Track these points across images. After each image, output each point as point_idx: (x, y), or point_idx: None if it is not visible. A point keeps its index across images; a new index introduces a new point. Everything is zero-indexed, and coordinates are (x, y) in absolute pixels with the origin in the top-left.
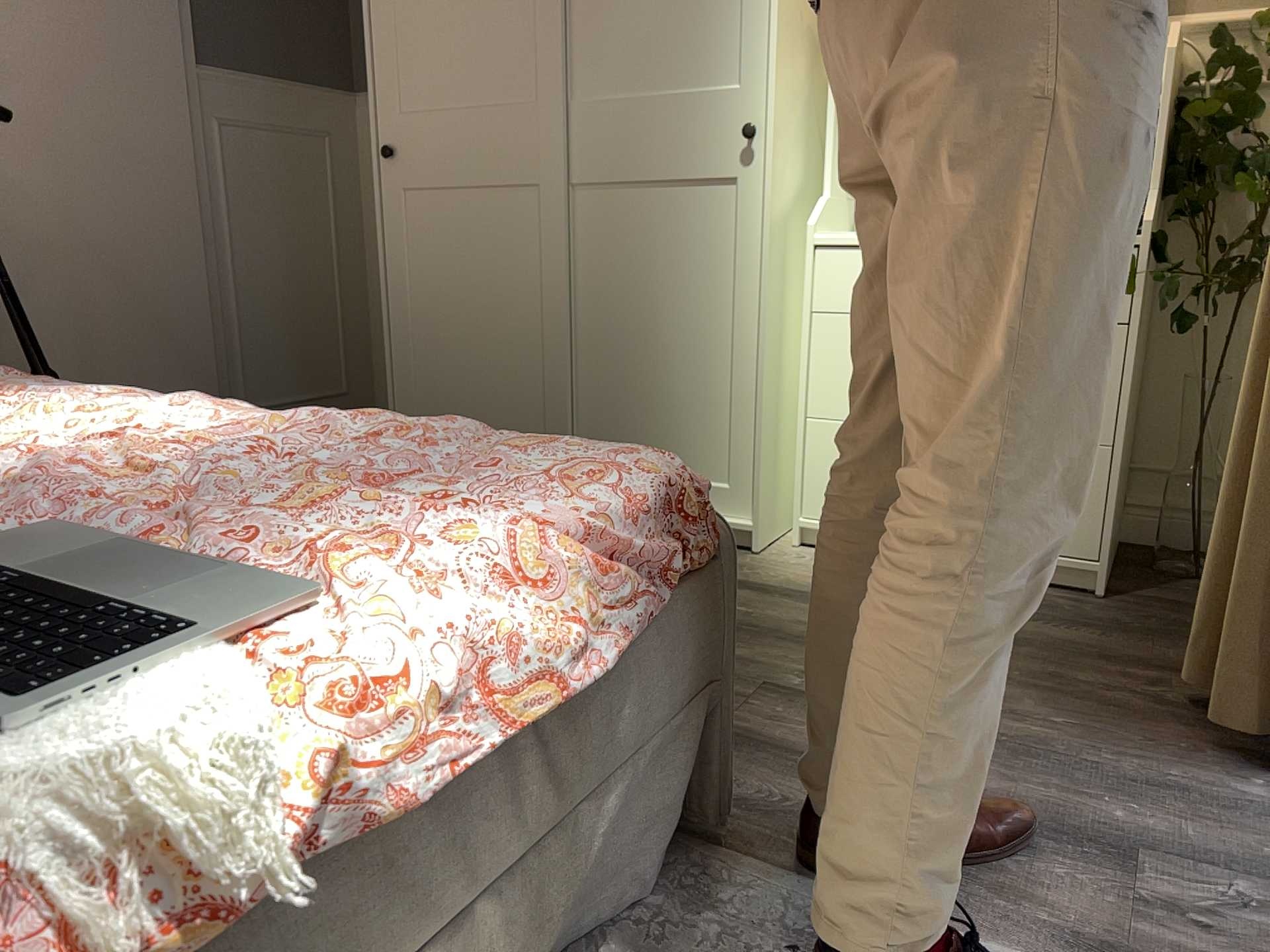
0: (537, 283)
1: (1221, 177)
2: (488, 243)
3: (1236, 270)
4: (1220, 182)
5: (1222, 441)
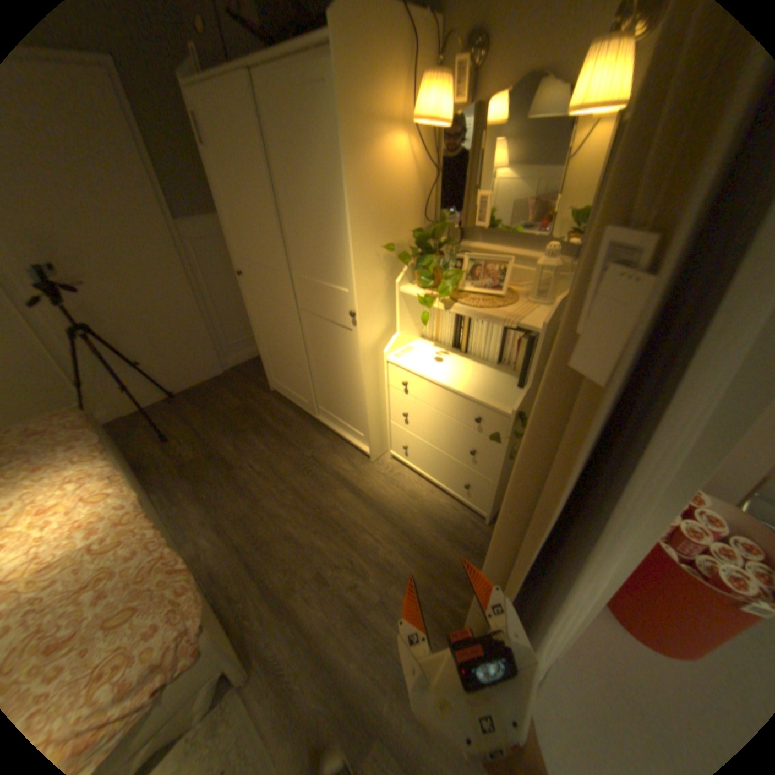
0: (296, 343)
1: None
2: (278, 321)
3: None
4: None
5: None
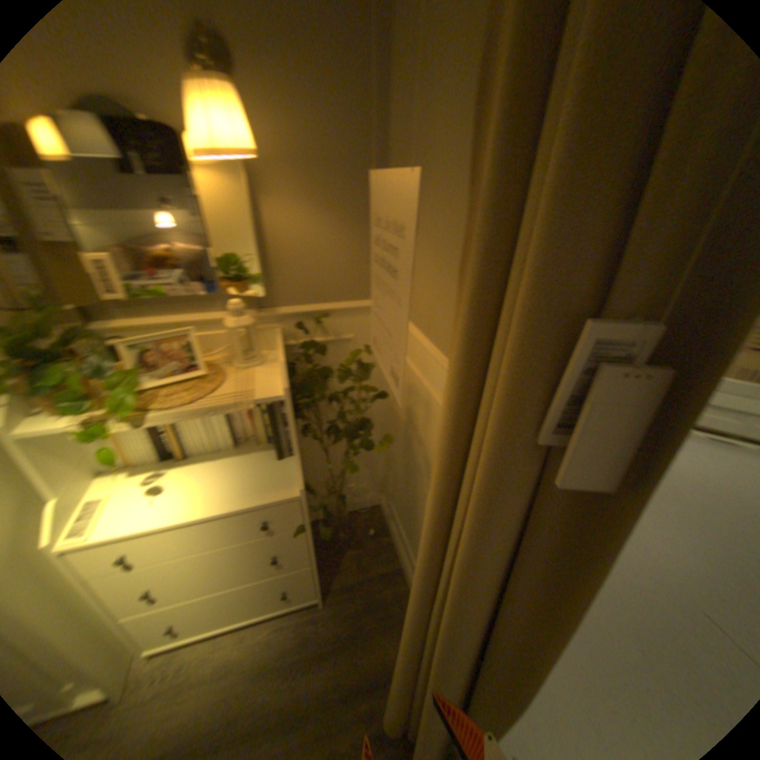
0: None
1: (318, 399)
2: None
3: (330, 419)
4: (317, 397)
5: (340, 480)
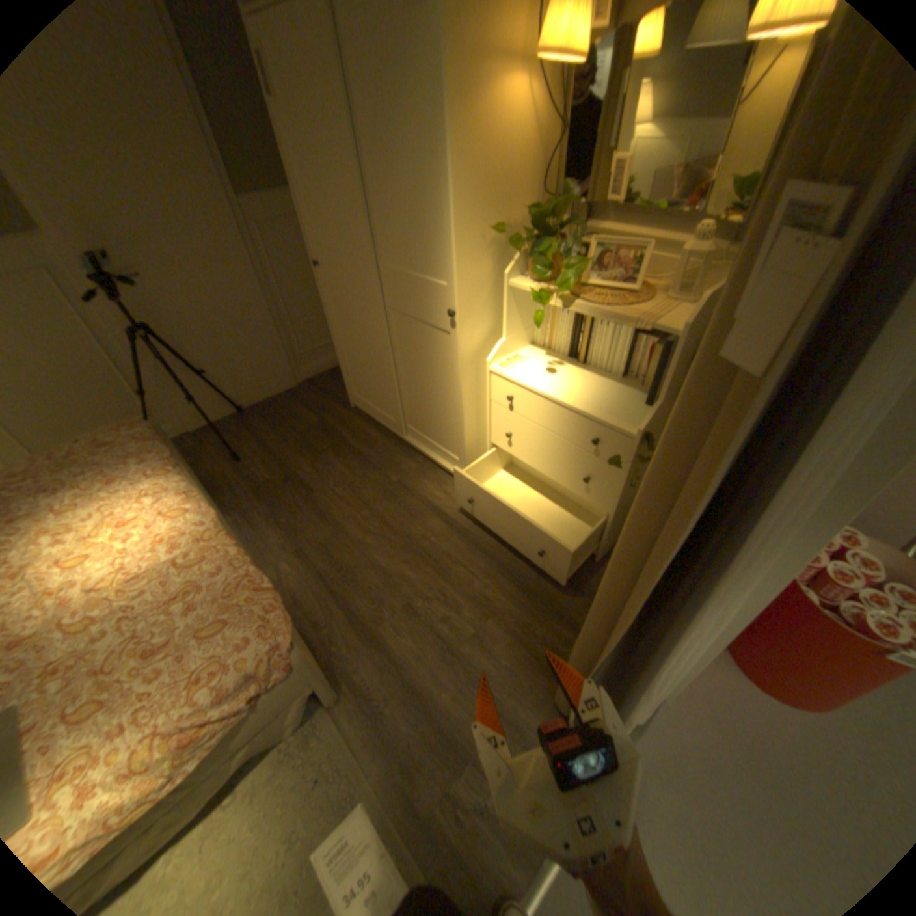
0: (381, 349)
1: None
2: (361, 323)
3: None
4: None
5: None
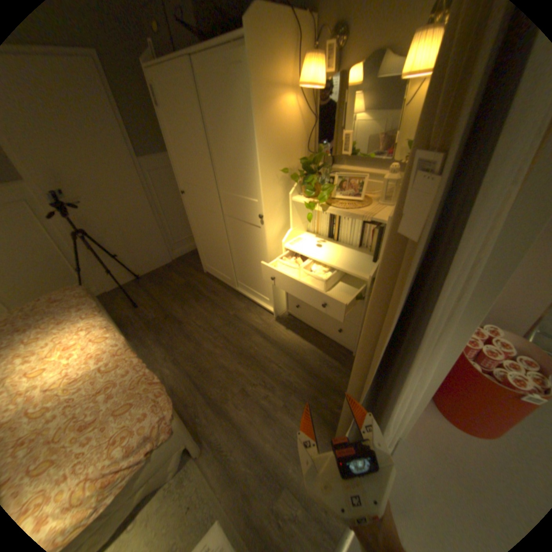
0: (221, 238)
1: None
2: (209, 224)
3: None
4: None
5: None
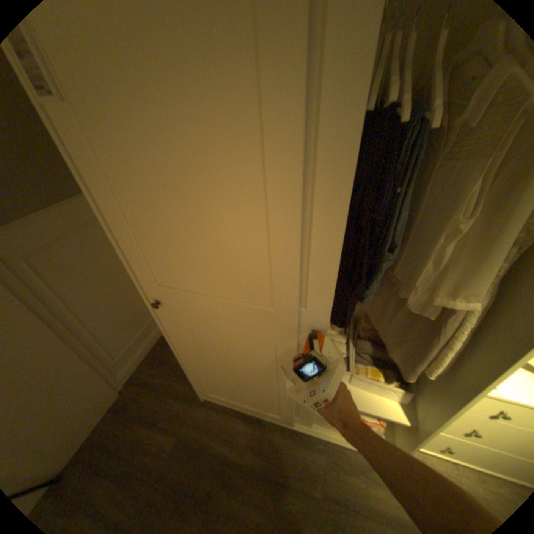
0: (275, 376)
1: None
2: (239, 354)
3: None
4: None
5: None
